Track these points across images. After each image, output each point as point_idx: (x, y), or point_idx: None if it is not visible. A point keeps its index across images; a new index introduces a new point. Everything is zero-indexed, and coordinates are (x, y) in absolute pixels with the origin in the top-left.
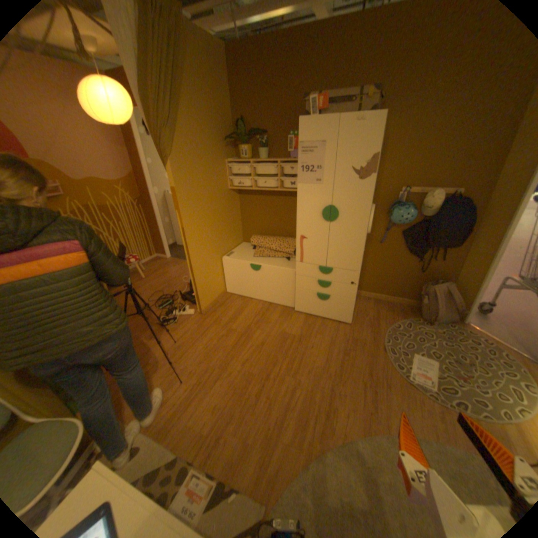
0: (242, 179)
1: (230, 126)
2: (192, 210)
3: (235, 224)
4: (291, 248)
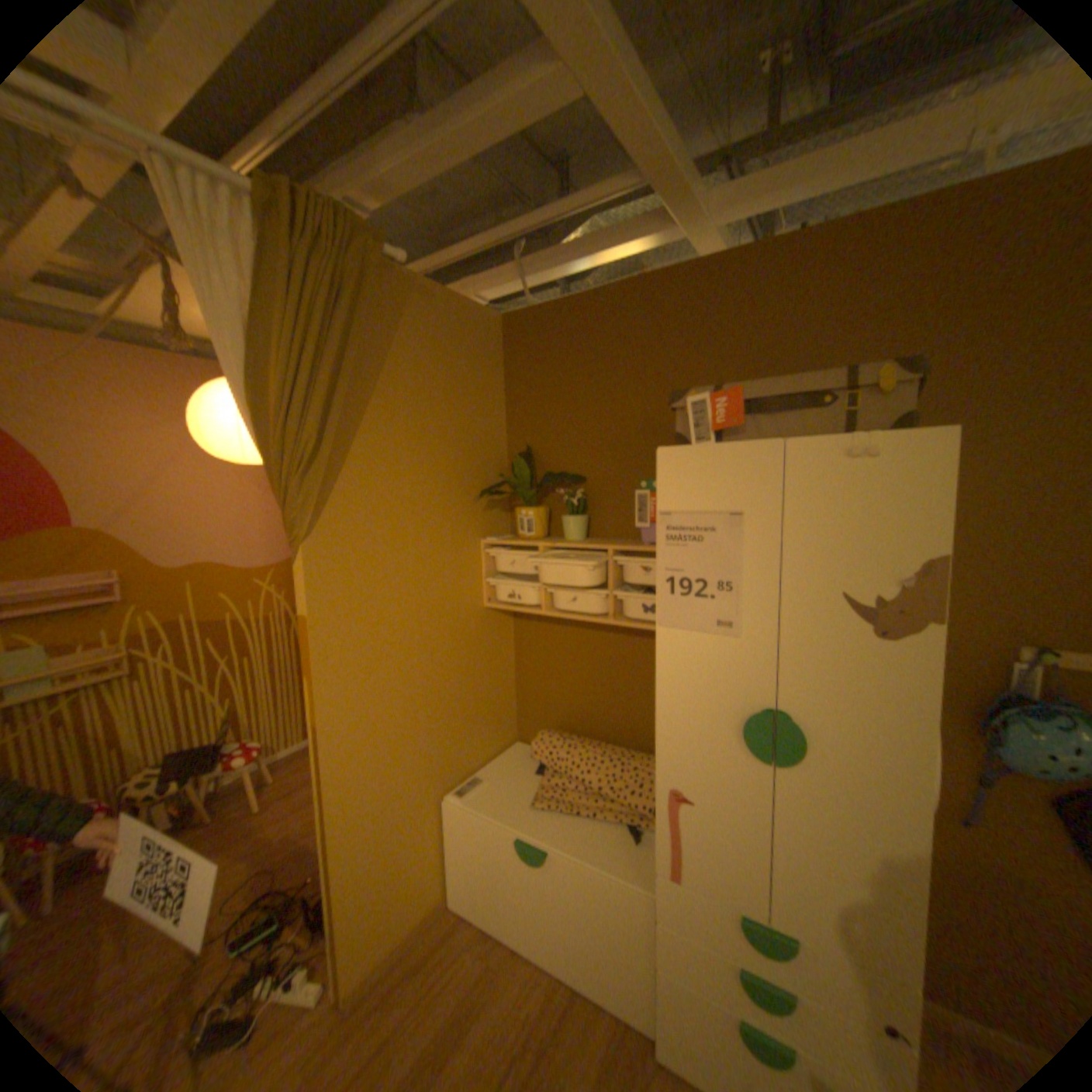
0: (519, 586)
1: (503, 465)
2: (358, 671)
3: (497, 694)
4: (648, 794)
